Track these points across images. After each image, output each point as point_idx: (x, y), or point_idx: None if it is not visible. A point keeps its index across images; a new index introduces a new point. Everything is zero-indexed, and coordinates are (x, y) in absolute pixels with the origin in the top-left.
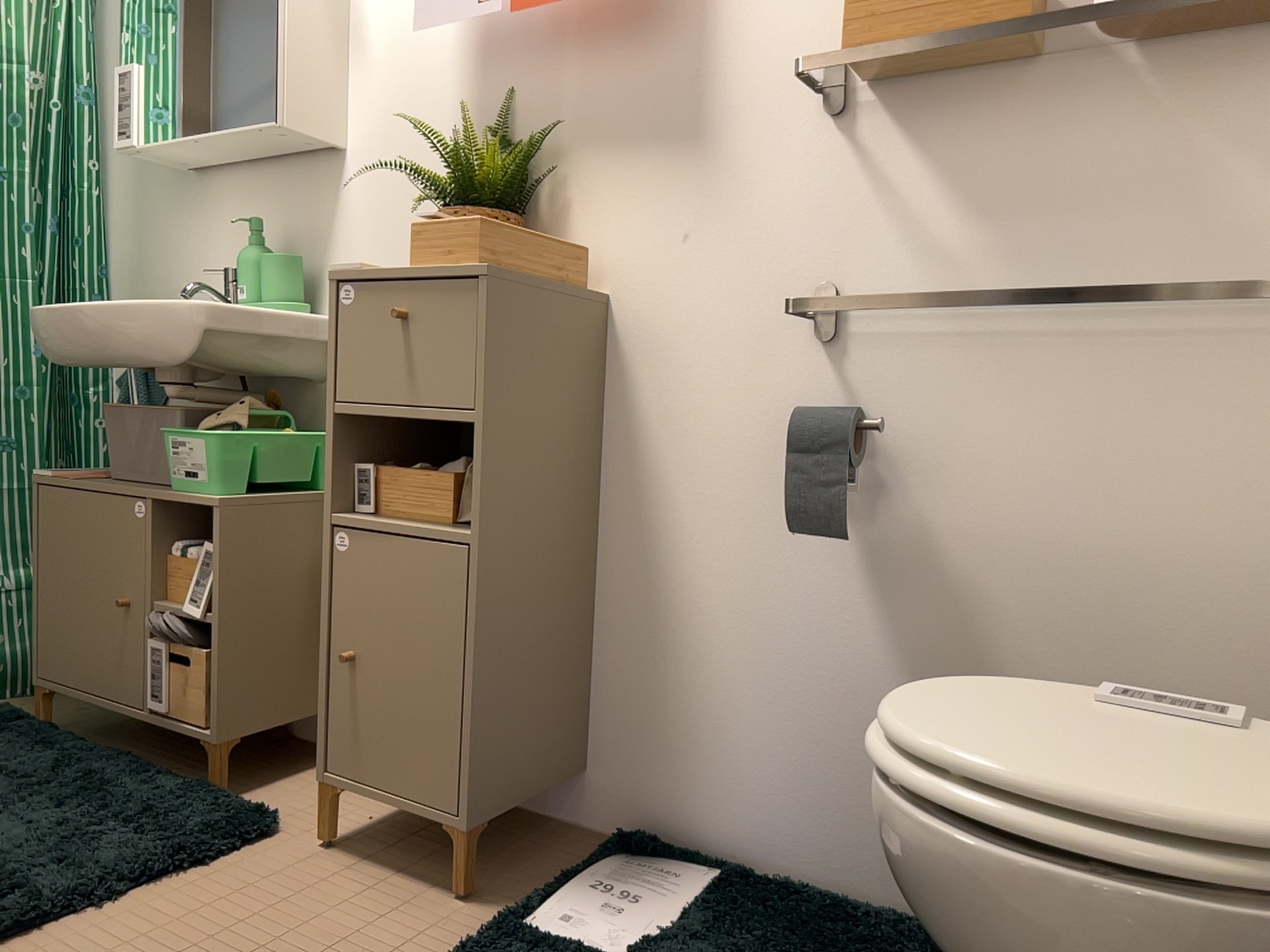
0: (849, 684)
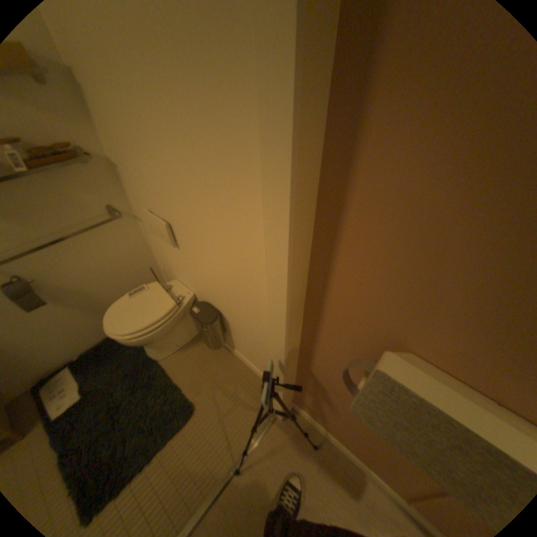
0: (62, 322)
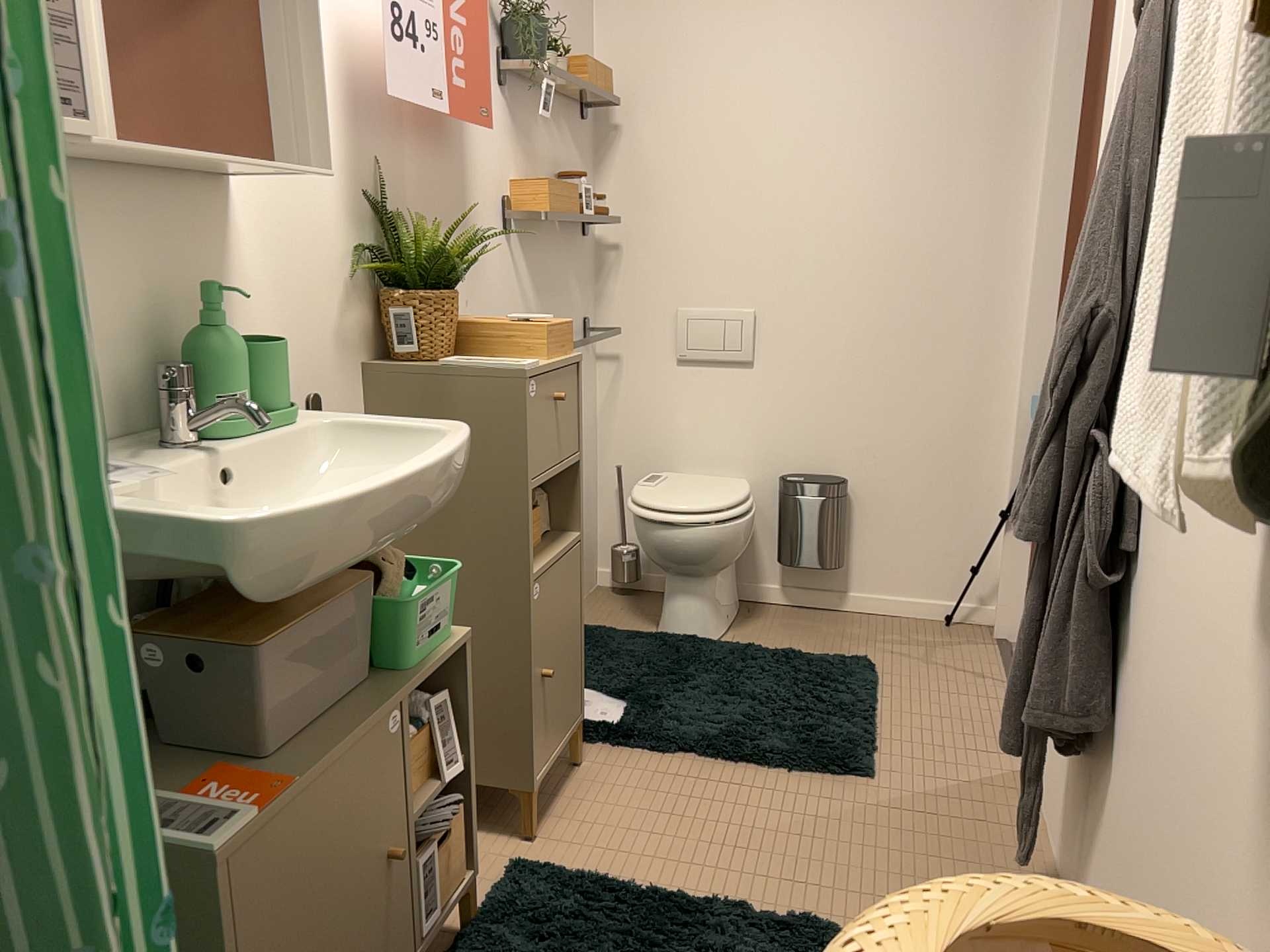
0: None
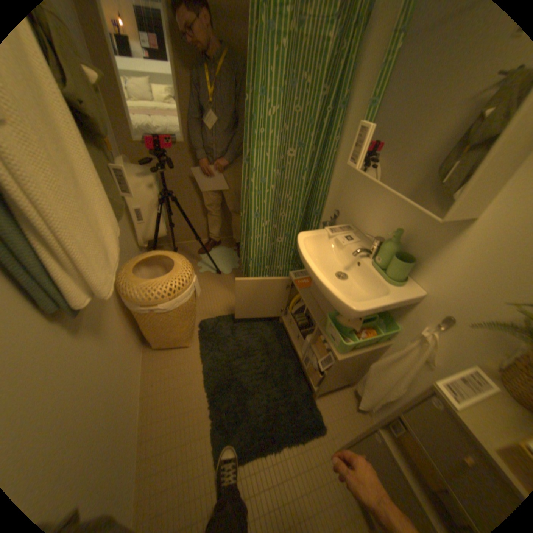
0: None
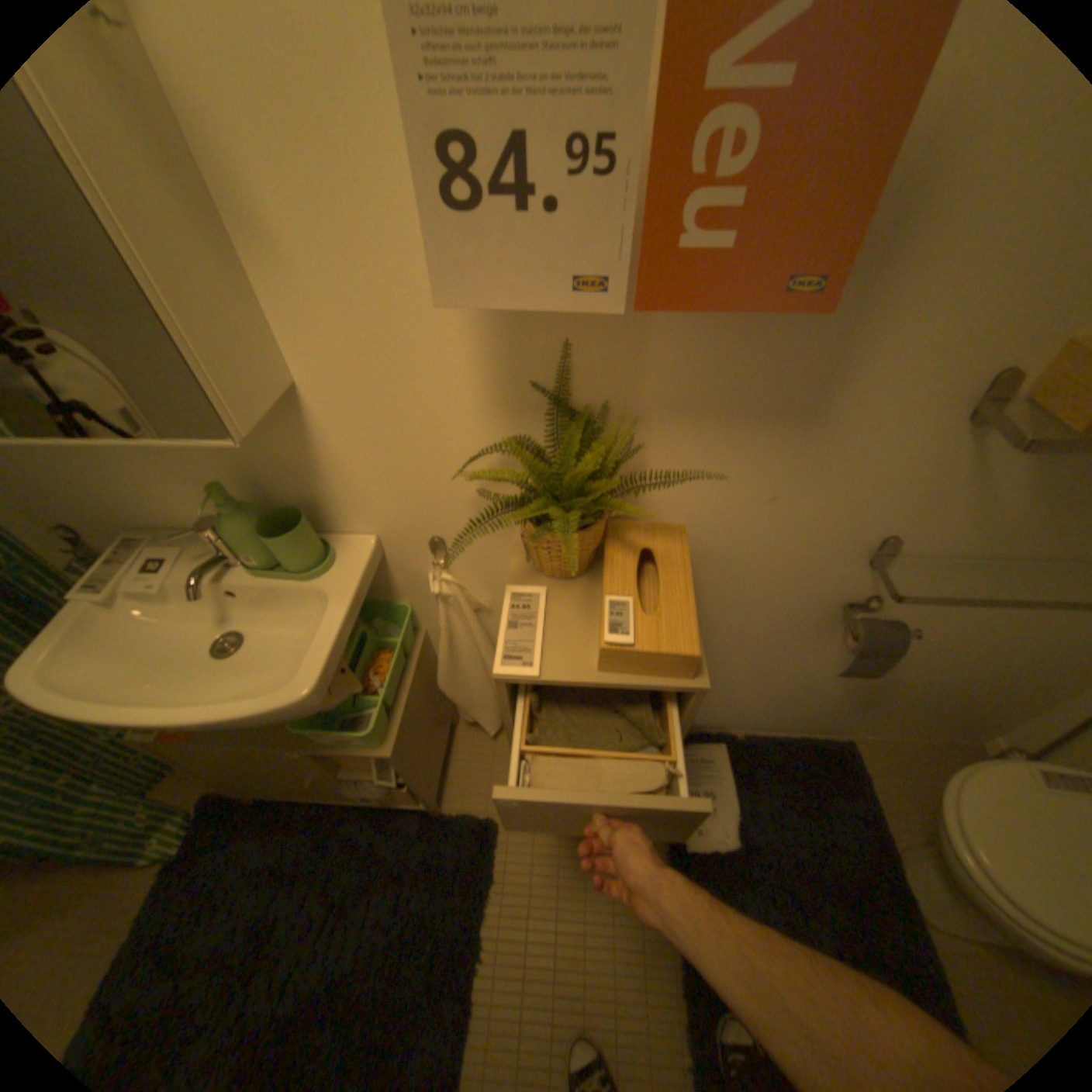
0: (810, 685)
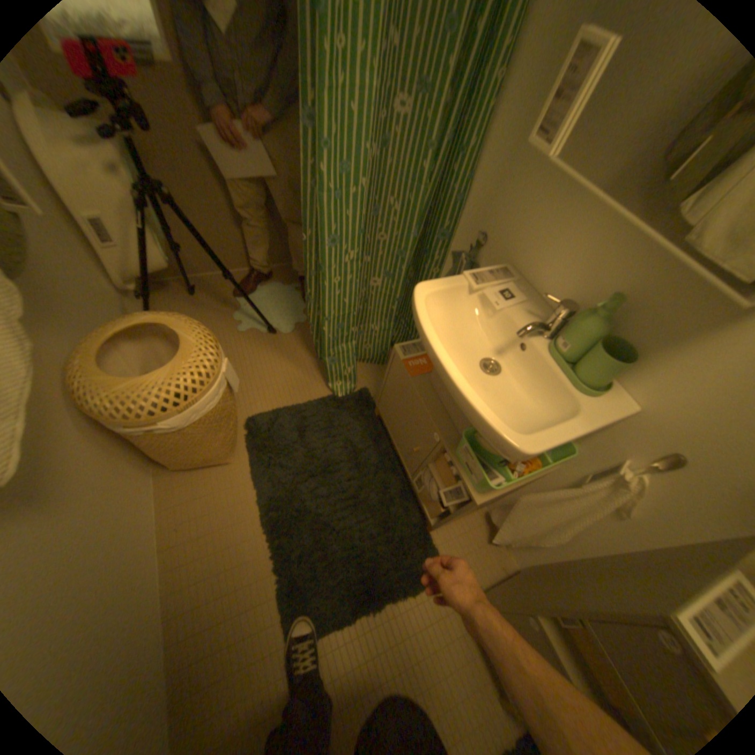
0: None
